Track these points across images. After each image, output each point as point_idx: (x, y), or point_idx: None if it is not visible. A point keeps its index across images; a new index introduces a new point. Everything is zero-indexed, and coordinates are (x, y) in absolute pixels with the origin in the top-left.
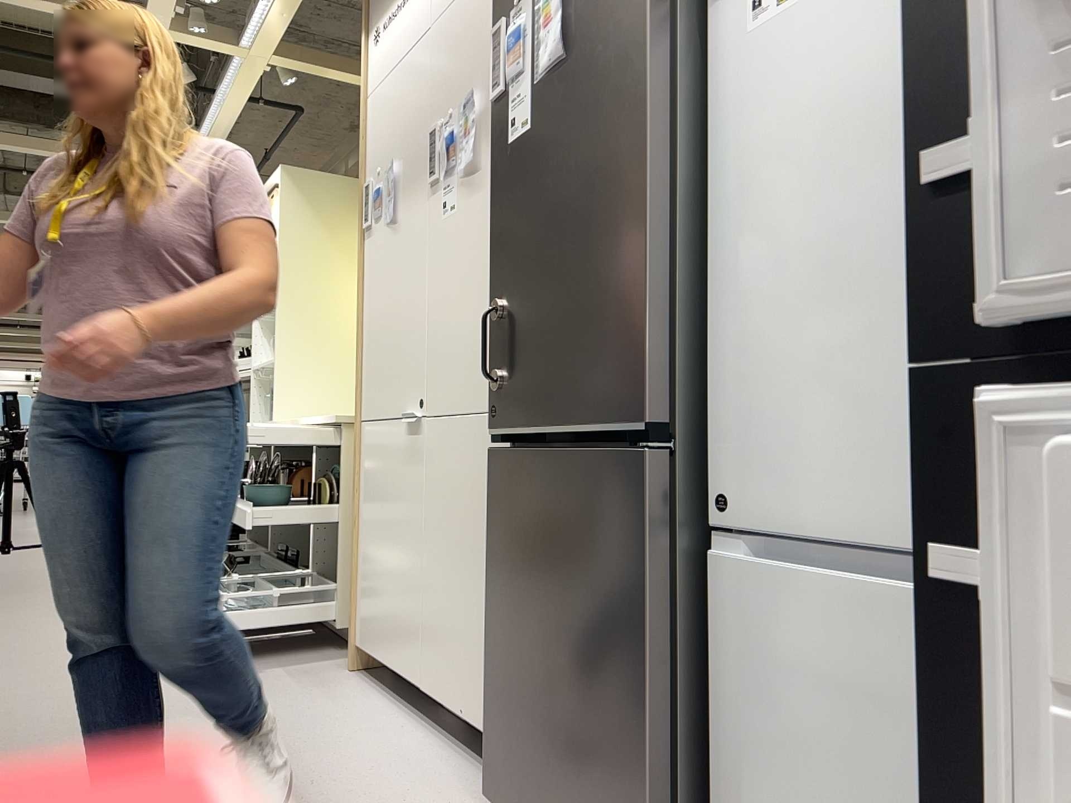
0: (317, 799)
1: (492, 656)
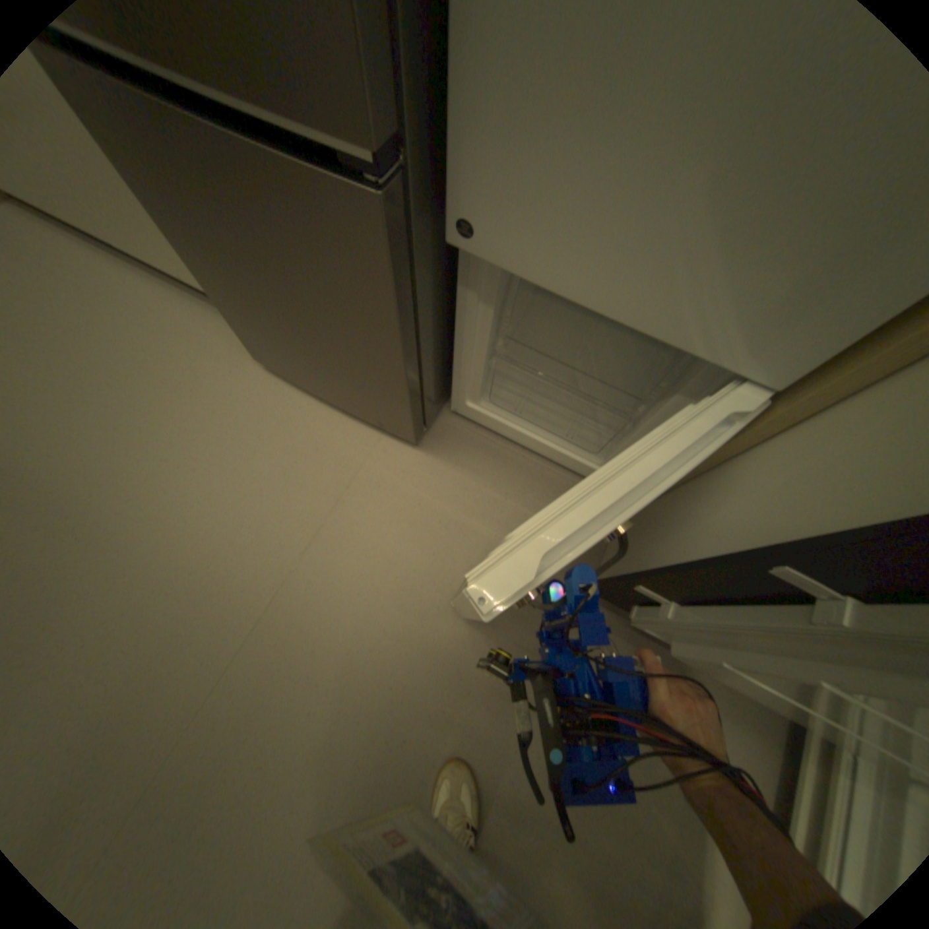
0: (125, 396)
1: (208, 285)
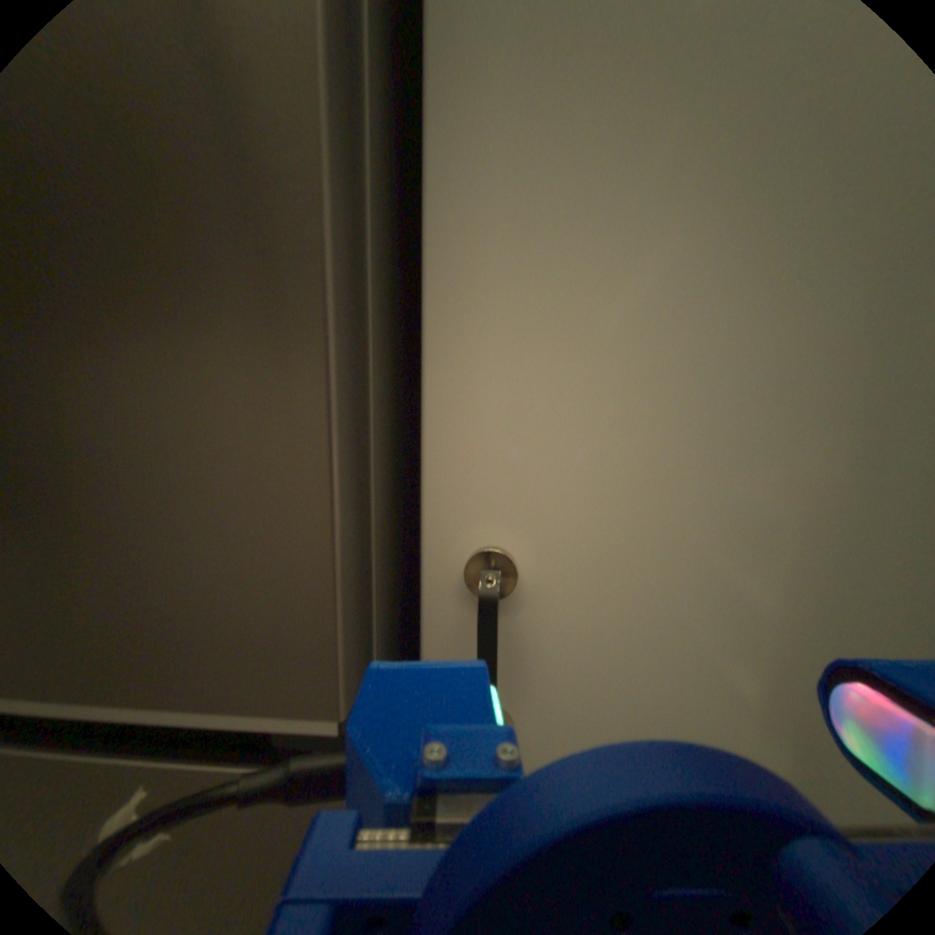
0: None
1: None
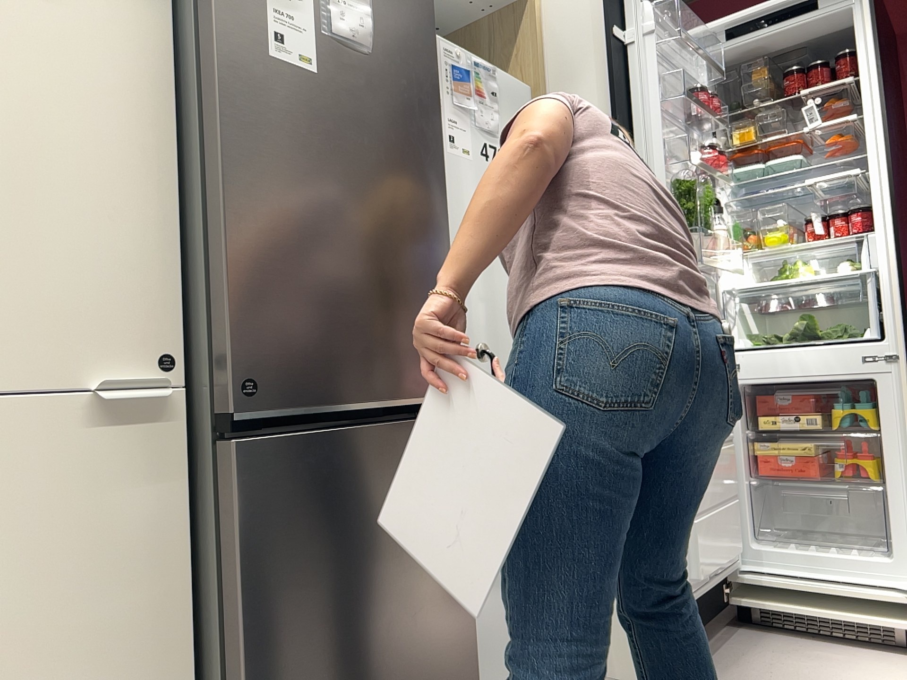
0: None
1: None
